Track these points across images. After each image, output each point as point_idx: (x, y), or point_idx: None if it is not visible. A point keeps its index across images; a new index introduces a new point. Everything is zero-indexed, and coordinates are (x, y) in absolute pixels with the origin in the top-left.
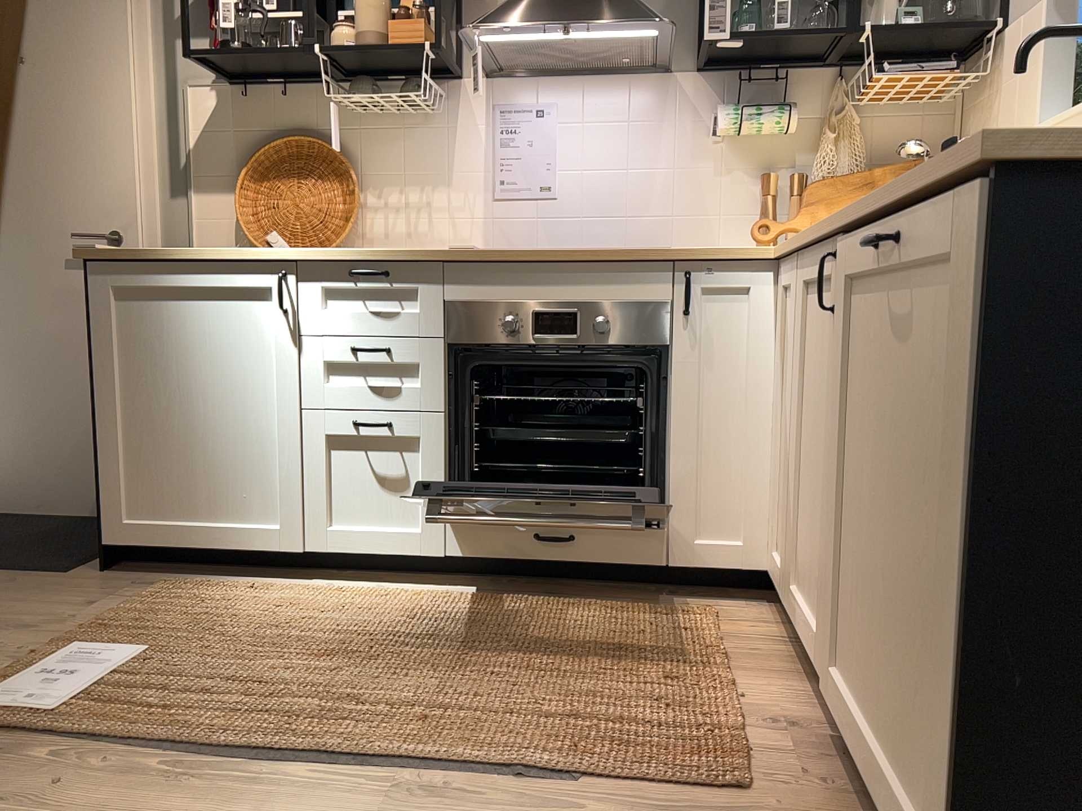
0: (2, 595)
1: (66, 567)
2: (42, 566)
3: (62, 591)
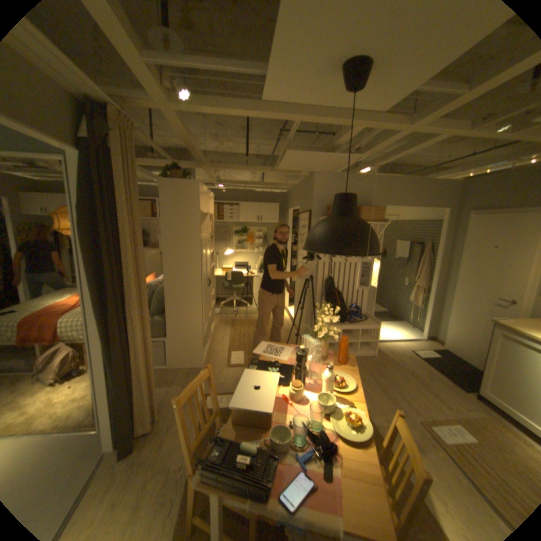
0: (449, 392)
1: (468, 391)
2: (462, 387)
3: (464, 400)
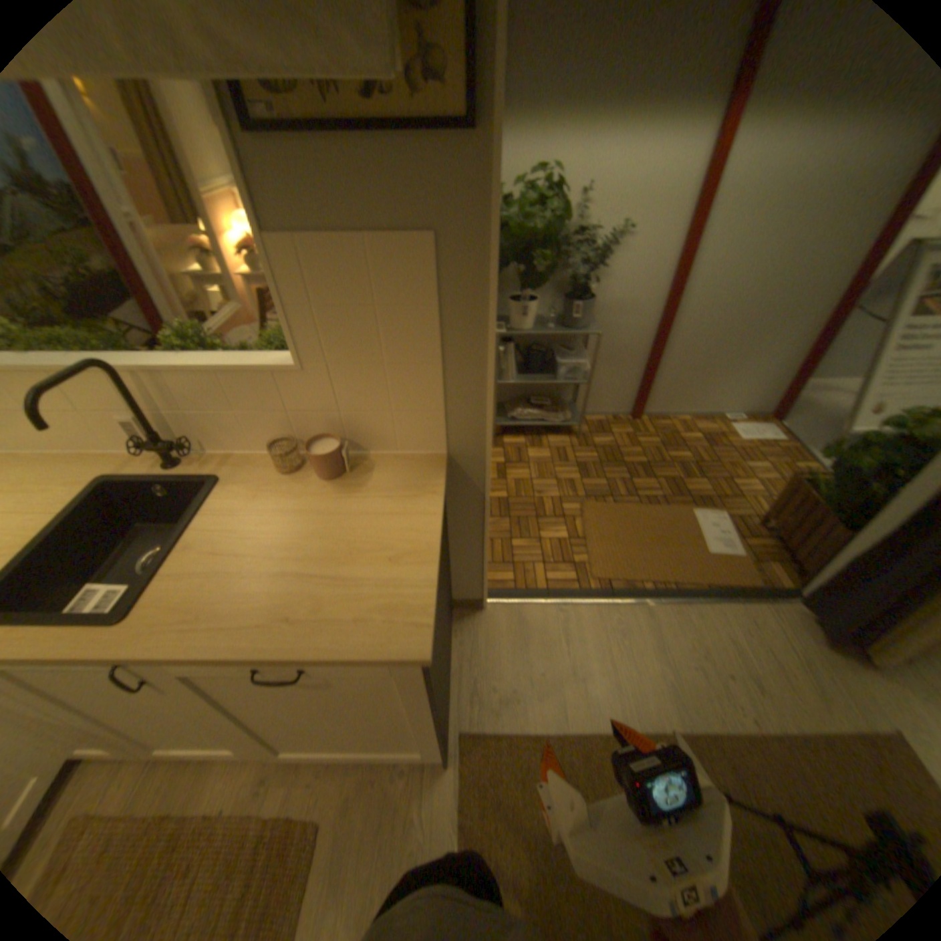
0: None
1: None
2: None
3: None
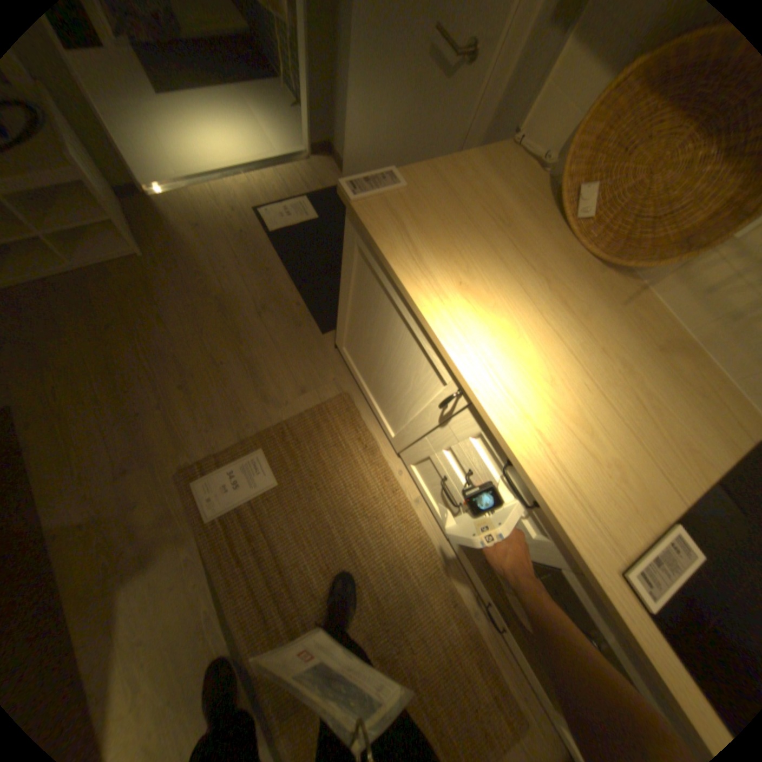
0: (284, 344)
1: (326, 329)
2: (320, 317)
3: (306, 361)
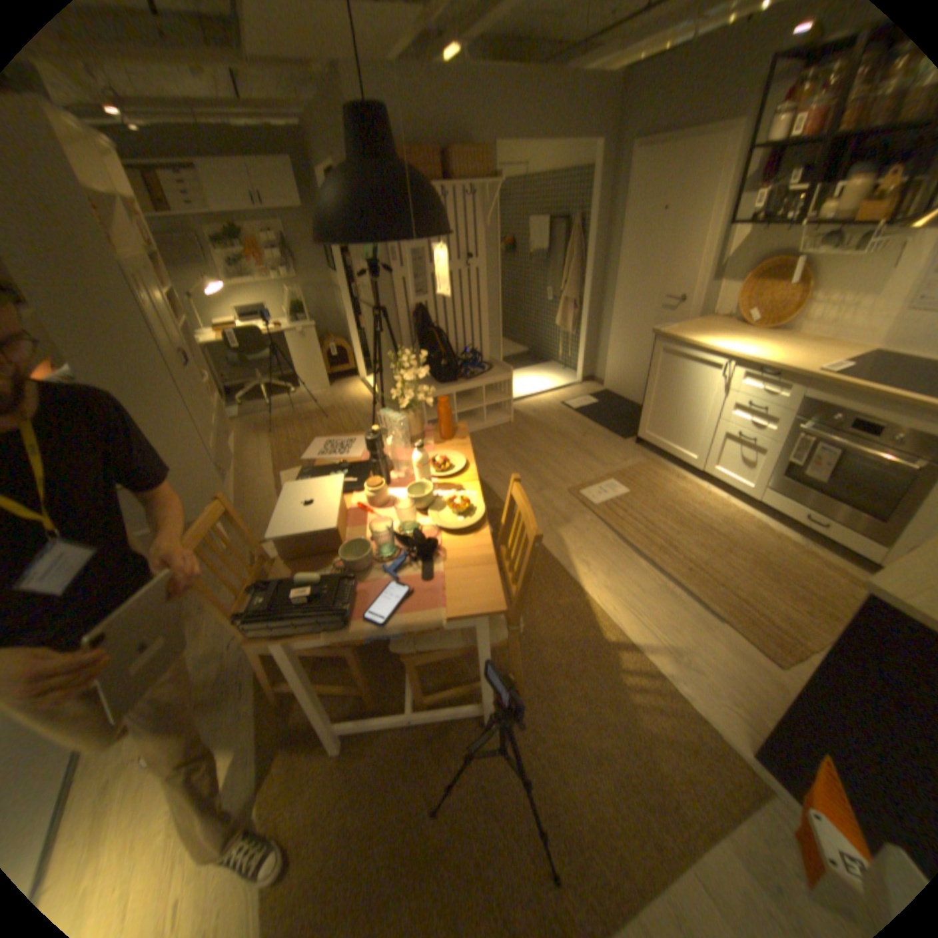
0: (603, 444)
1: (625, 437)
2: (619, 433)
3: (620, 449)
